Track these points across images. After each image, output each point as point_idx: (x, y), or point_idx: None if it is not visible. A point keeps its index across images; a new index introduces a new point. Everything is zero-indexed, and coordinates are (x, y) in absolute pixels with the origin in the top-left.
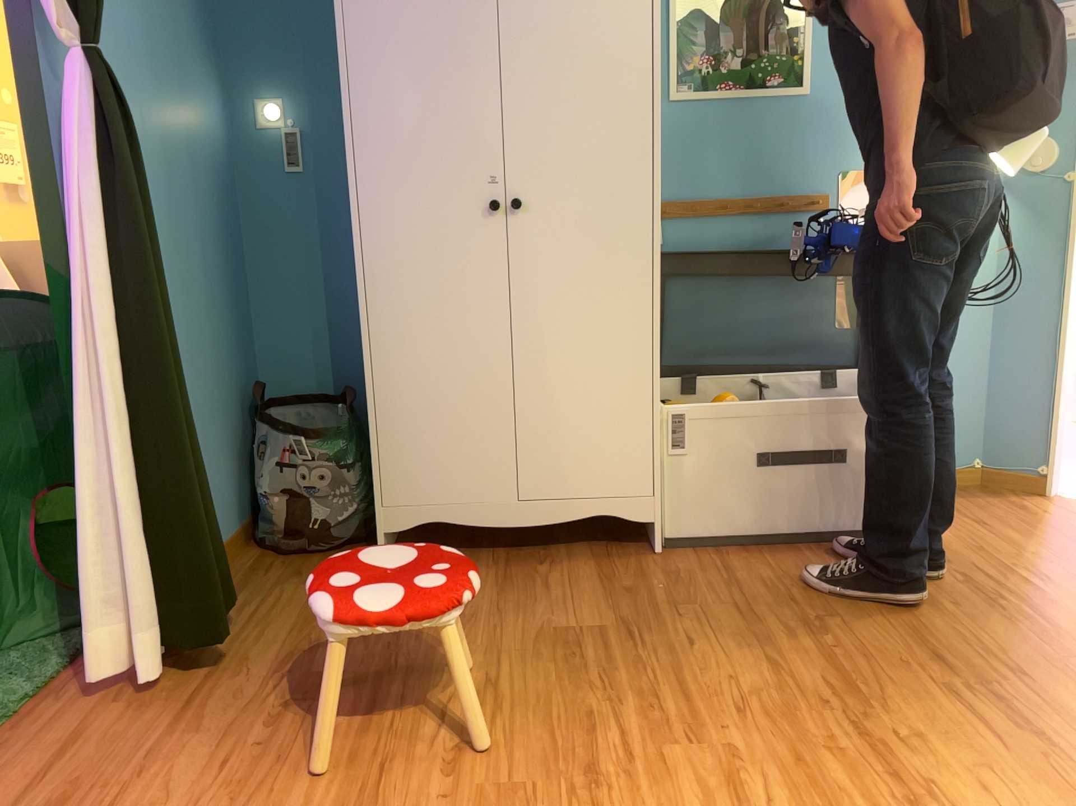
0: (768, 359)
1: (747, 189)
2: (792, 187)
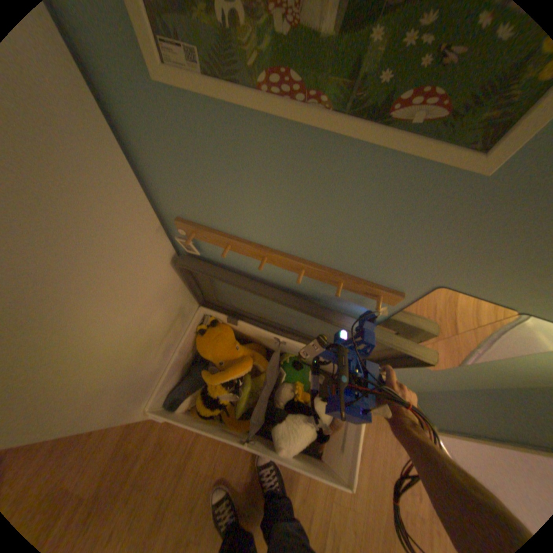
0: (296, 328)
1: (304, 250)
2: (366, 271)
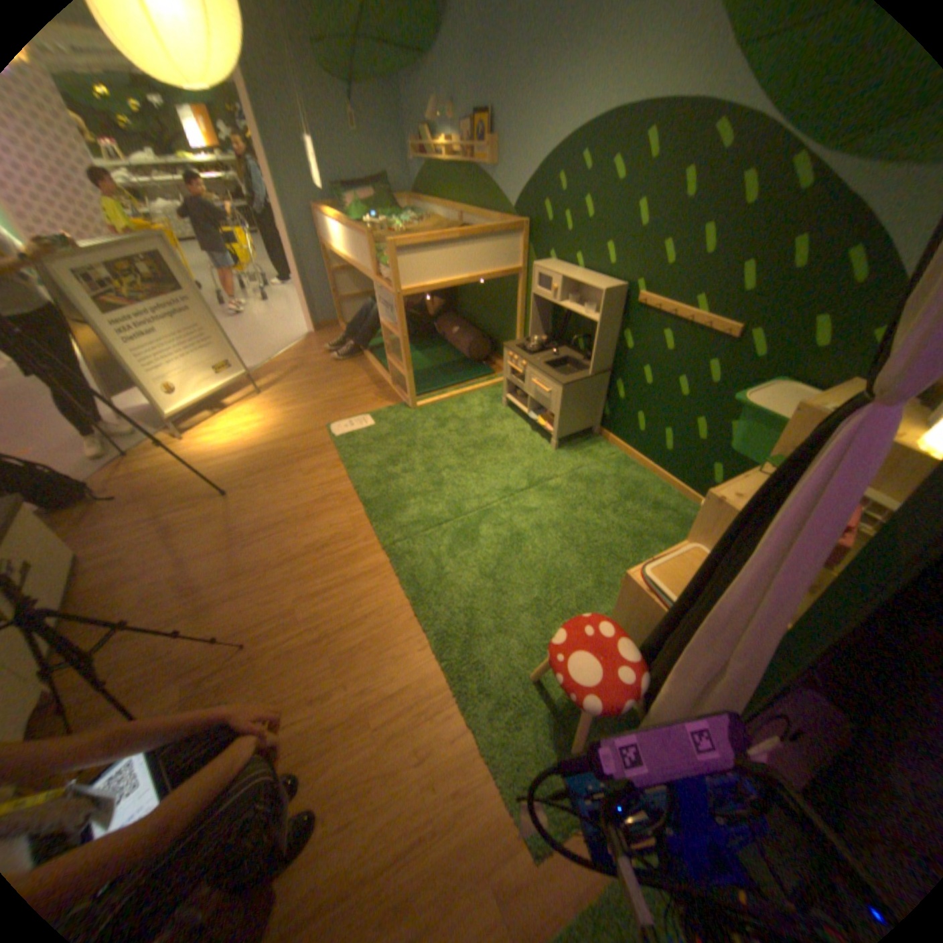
0: None
1: None
2: None
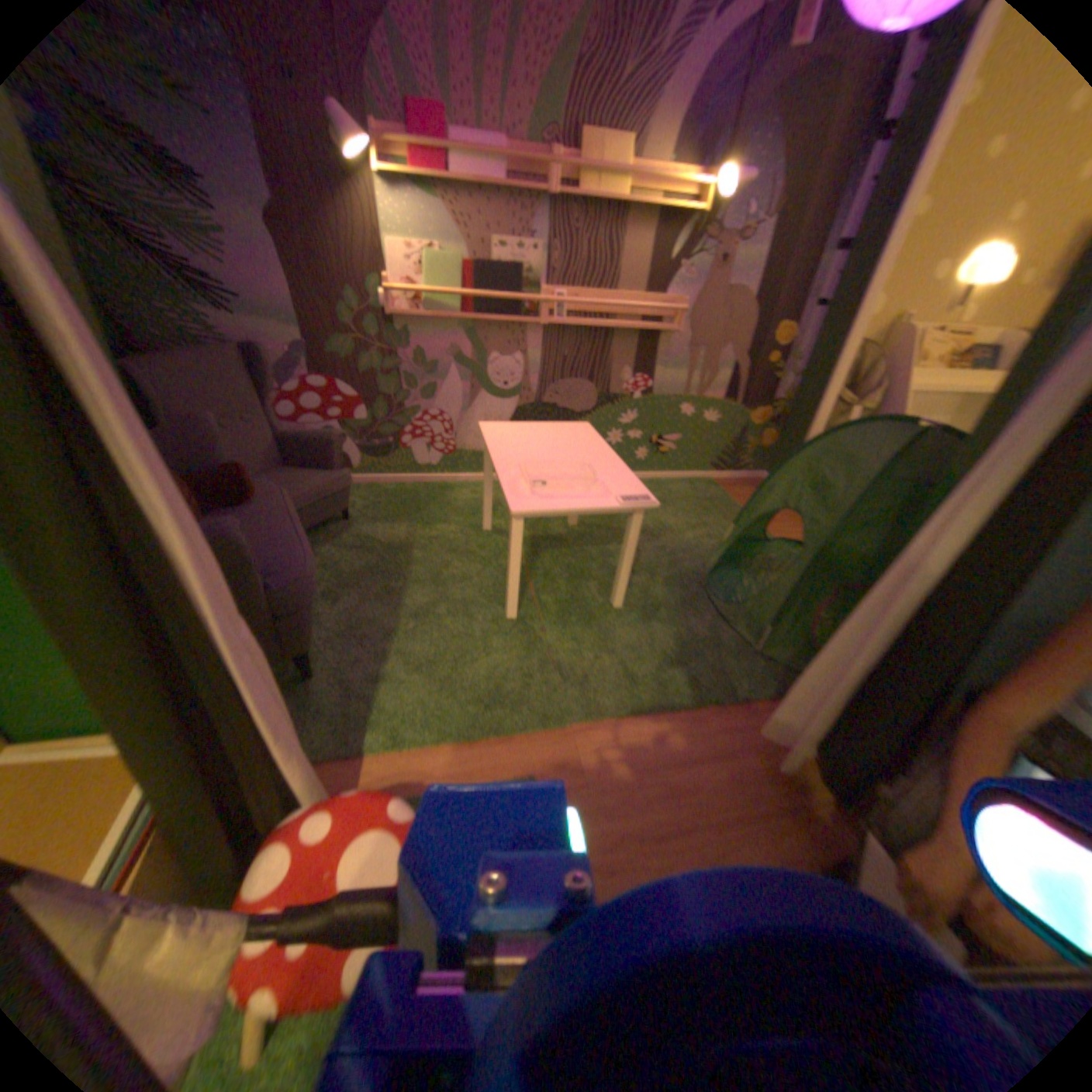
0: None
1: None
2: None
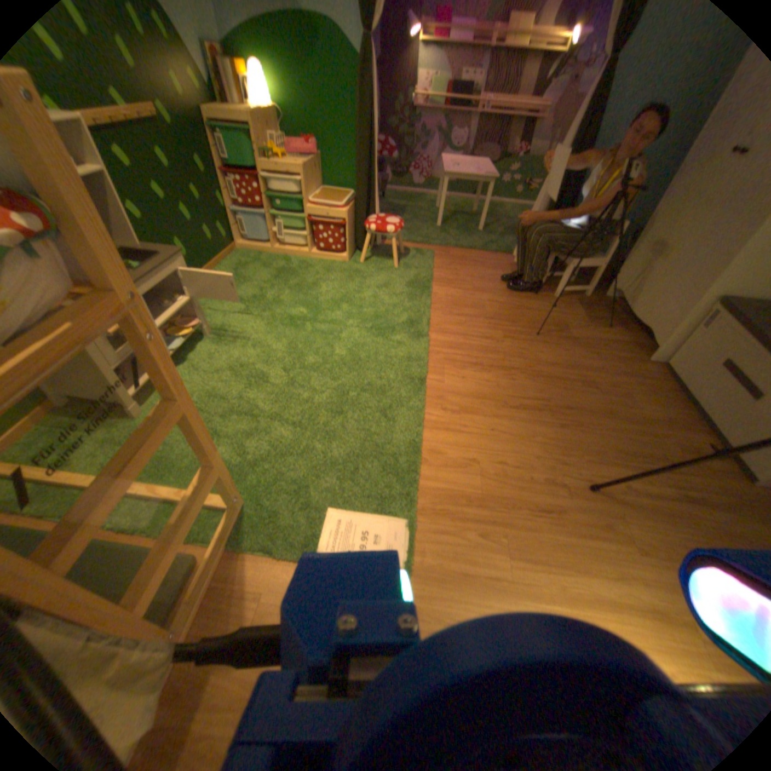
0: None
1: None
2: None
